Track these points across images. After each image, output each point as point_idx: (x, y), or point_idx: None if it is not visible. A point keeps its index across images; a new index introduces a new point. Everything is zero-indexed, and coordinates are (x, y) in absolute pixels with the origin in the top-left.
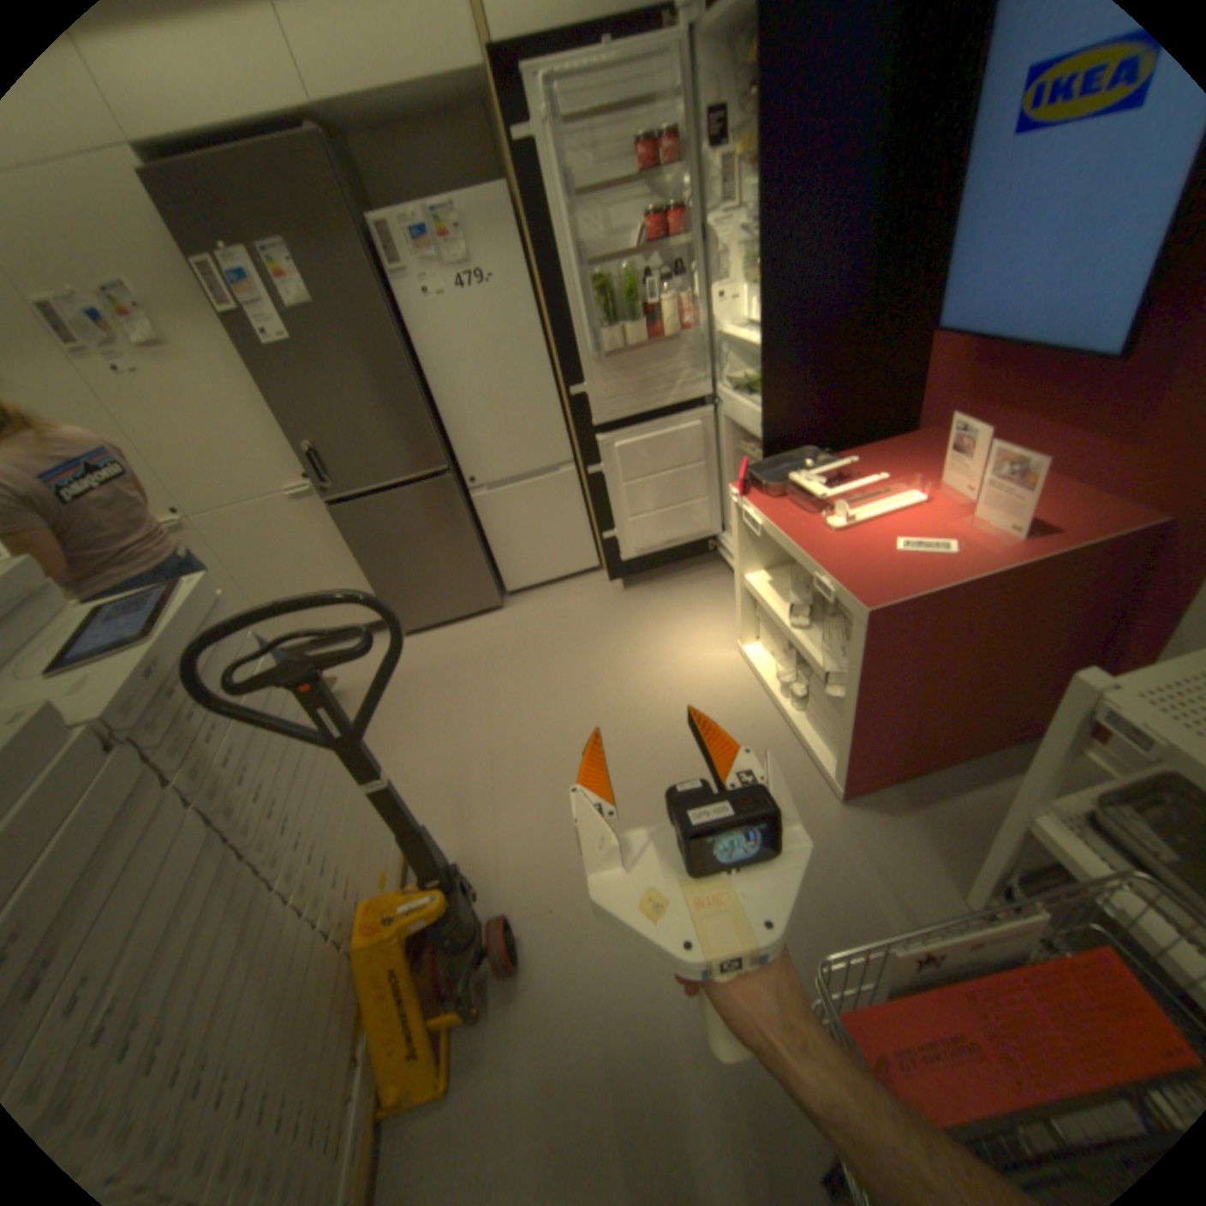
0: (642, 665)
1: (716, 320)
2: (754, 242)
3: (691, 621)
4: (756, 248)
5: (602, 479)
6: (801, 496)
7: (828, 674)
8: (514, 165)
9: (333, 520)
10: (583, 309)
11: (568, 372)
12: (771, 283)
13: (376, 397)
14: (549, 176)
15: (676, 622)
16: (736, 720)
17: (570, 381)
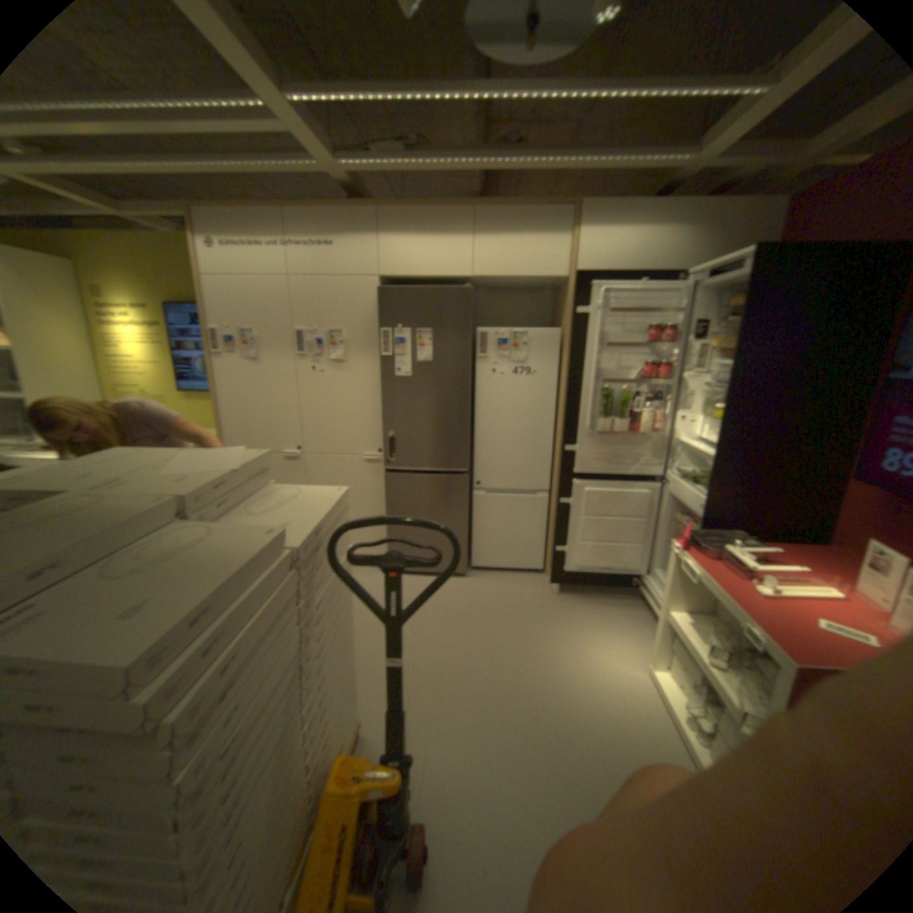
0: (567, 657)
1: (676, 431)
2: (715, 393)
3: (611, 636)
4: (716, 397)
5: (569, 509)
6: (734, 565)
7: (738, 721)
8: (574, 323)
9: (384, 481)
10: (592, 403)
11: (566, 436)
12: (730, 420)
13: (445, 418)
14: (593, 332)
15: (599, 633)
16: (643, 734)
17: (568, 441)
